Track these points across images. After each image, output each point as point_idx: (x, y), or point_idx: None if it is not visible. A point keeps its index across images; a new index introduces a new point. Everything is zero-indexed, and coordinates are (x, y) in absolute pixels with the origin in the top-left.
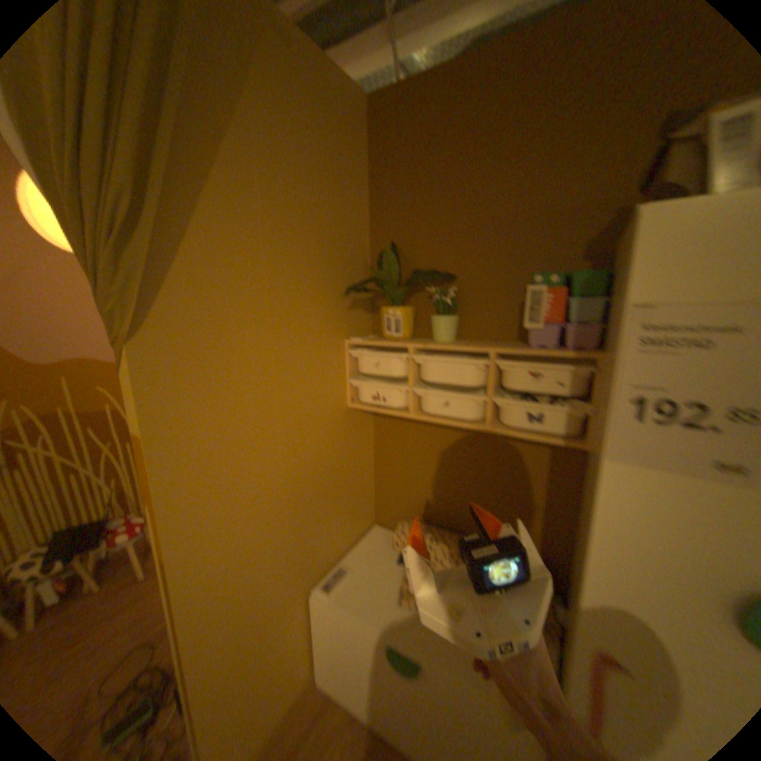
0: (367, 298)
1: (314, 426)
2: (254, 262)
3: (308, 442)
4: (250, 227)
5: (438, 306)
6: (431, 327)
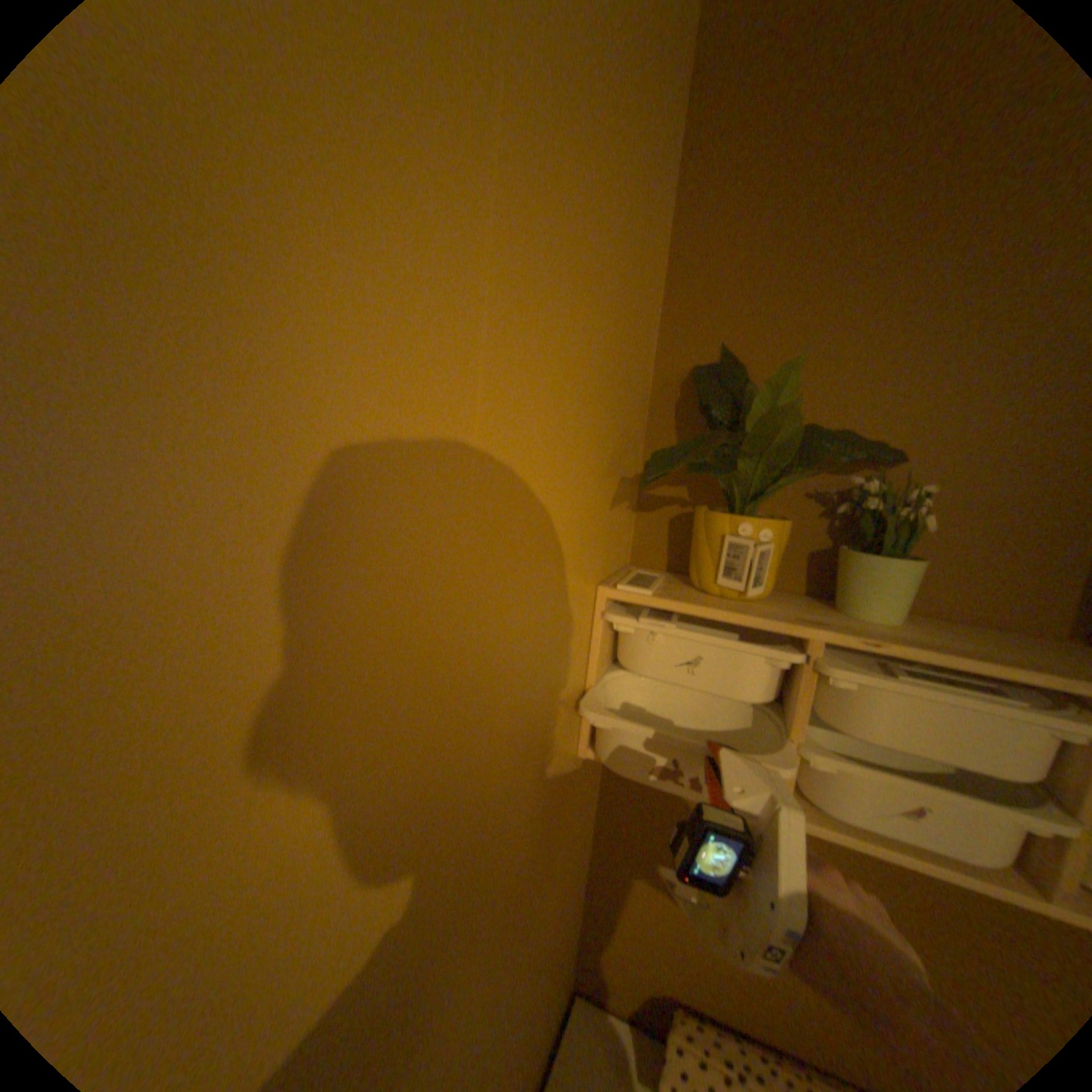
0: (637, 476)
1: (522, 859)
2: (457, 312)
3: (504, 917)
4: (468, 142)
5: (855, 524)
6: (847, 580)
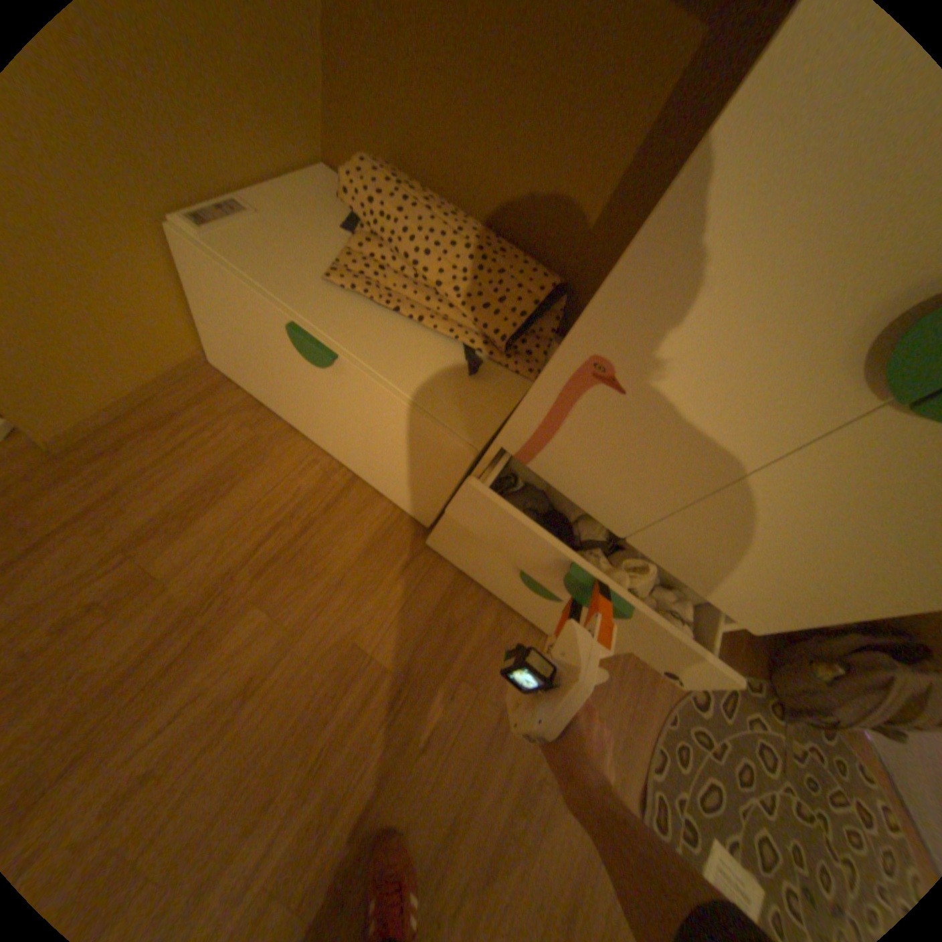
0: None
1: None
2: None
3: None
4: None
5: None
6: None
